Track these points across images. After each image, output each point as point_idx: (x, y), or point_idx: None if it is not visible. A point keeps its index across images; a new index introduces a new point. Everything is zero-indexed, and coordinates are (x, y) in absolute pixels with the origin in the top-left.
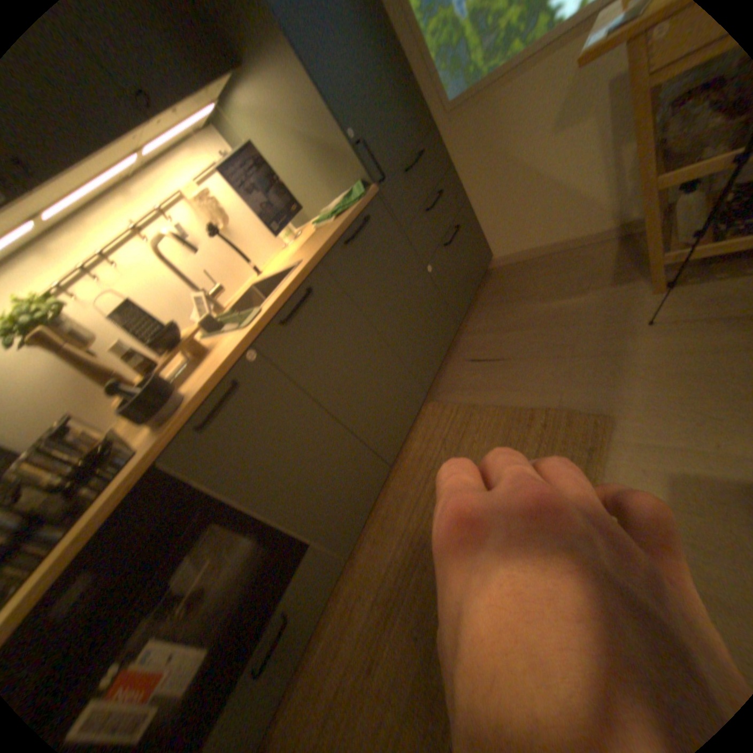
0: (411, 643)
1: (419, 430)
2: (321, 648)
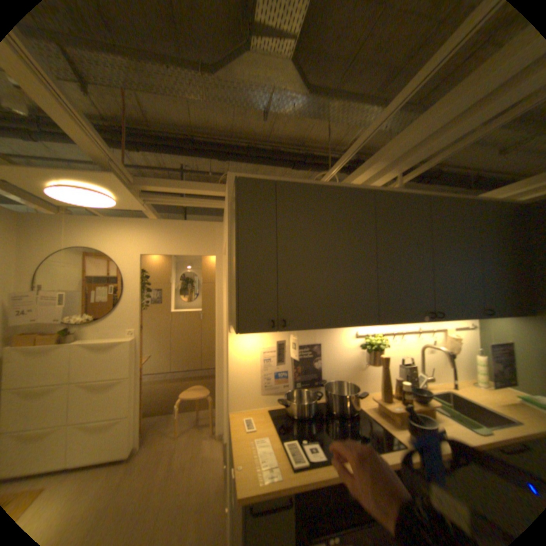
0: None
1: None
2: None
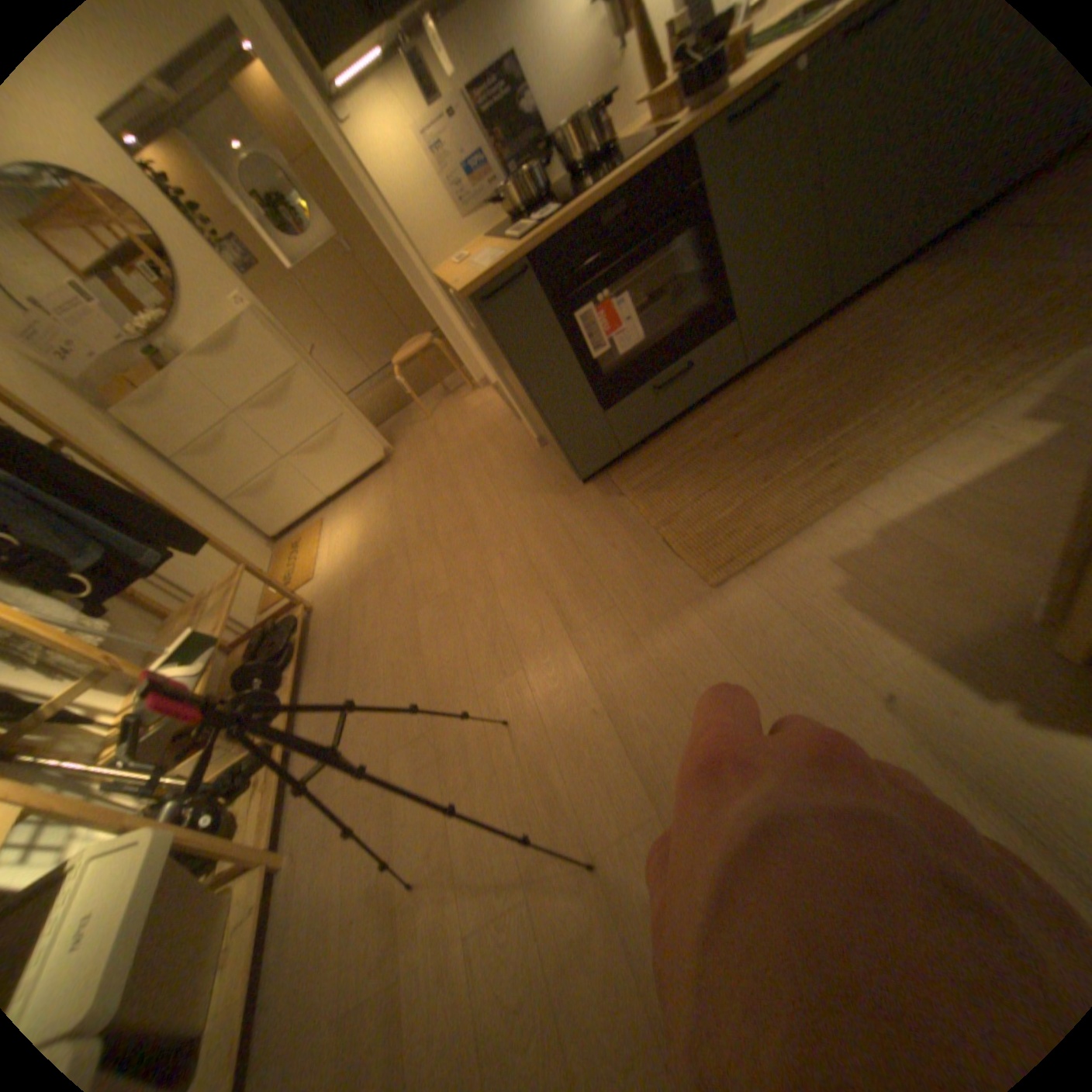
0: (784, 425)
1: (881, 291)
2: (690, 424)
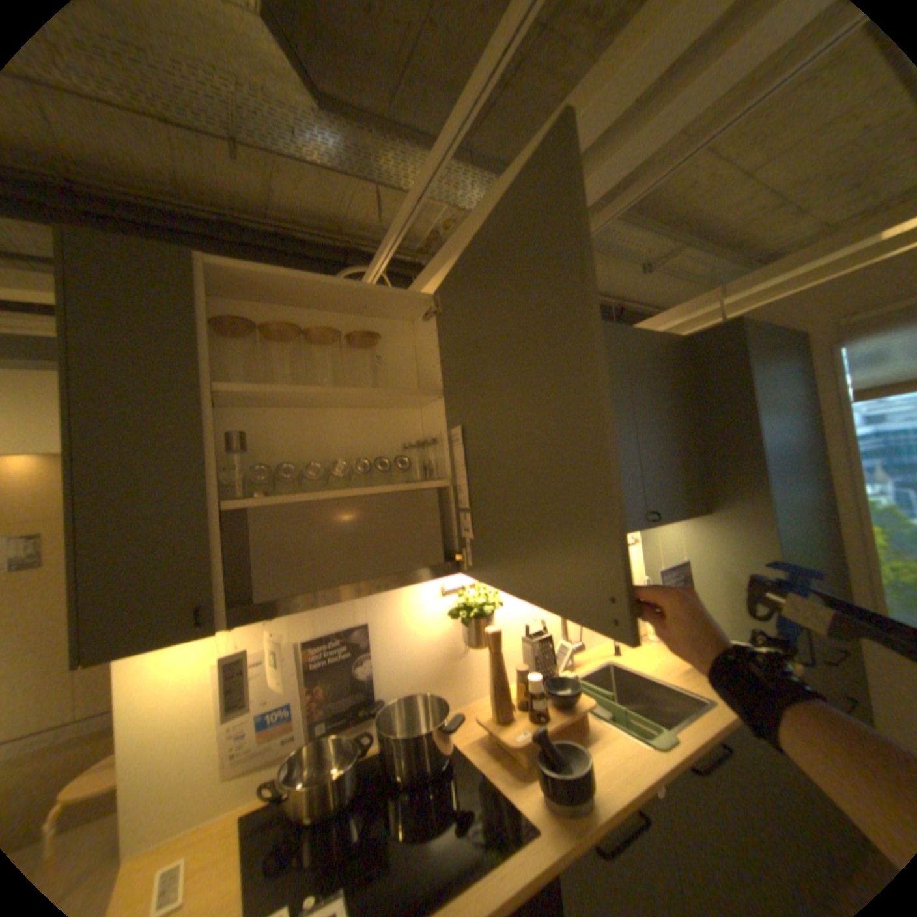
0: None
1: None
2: None
